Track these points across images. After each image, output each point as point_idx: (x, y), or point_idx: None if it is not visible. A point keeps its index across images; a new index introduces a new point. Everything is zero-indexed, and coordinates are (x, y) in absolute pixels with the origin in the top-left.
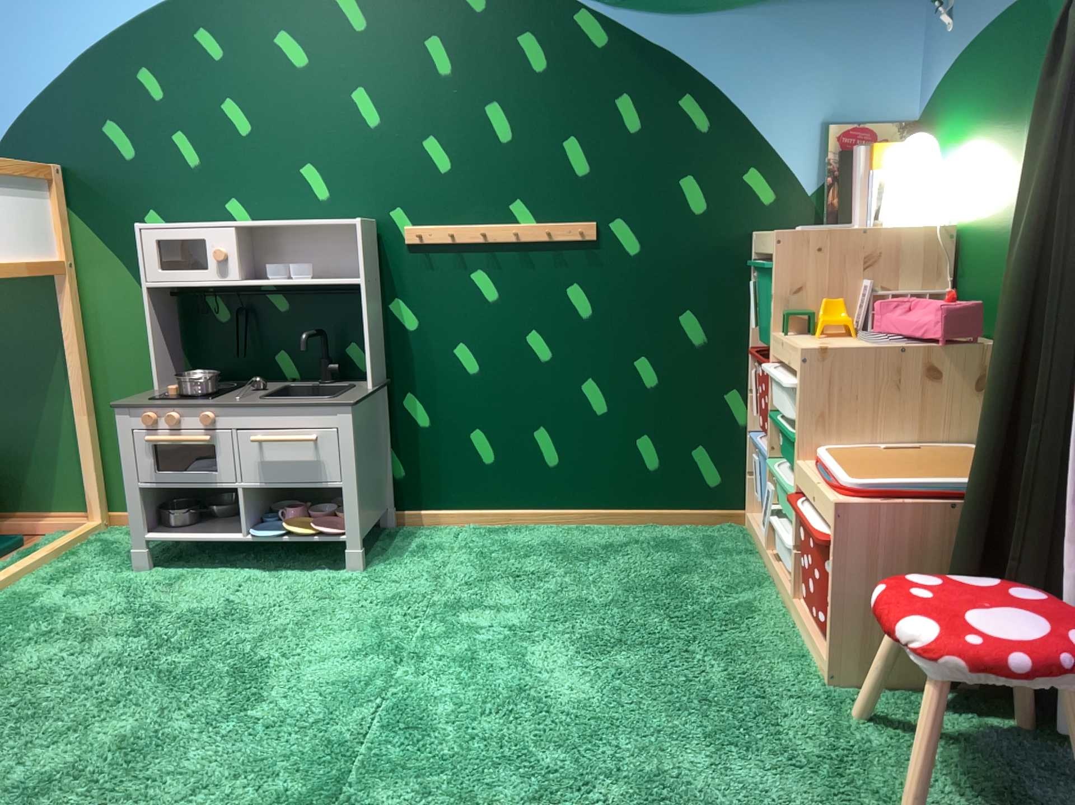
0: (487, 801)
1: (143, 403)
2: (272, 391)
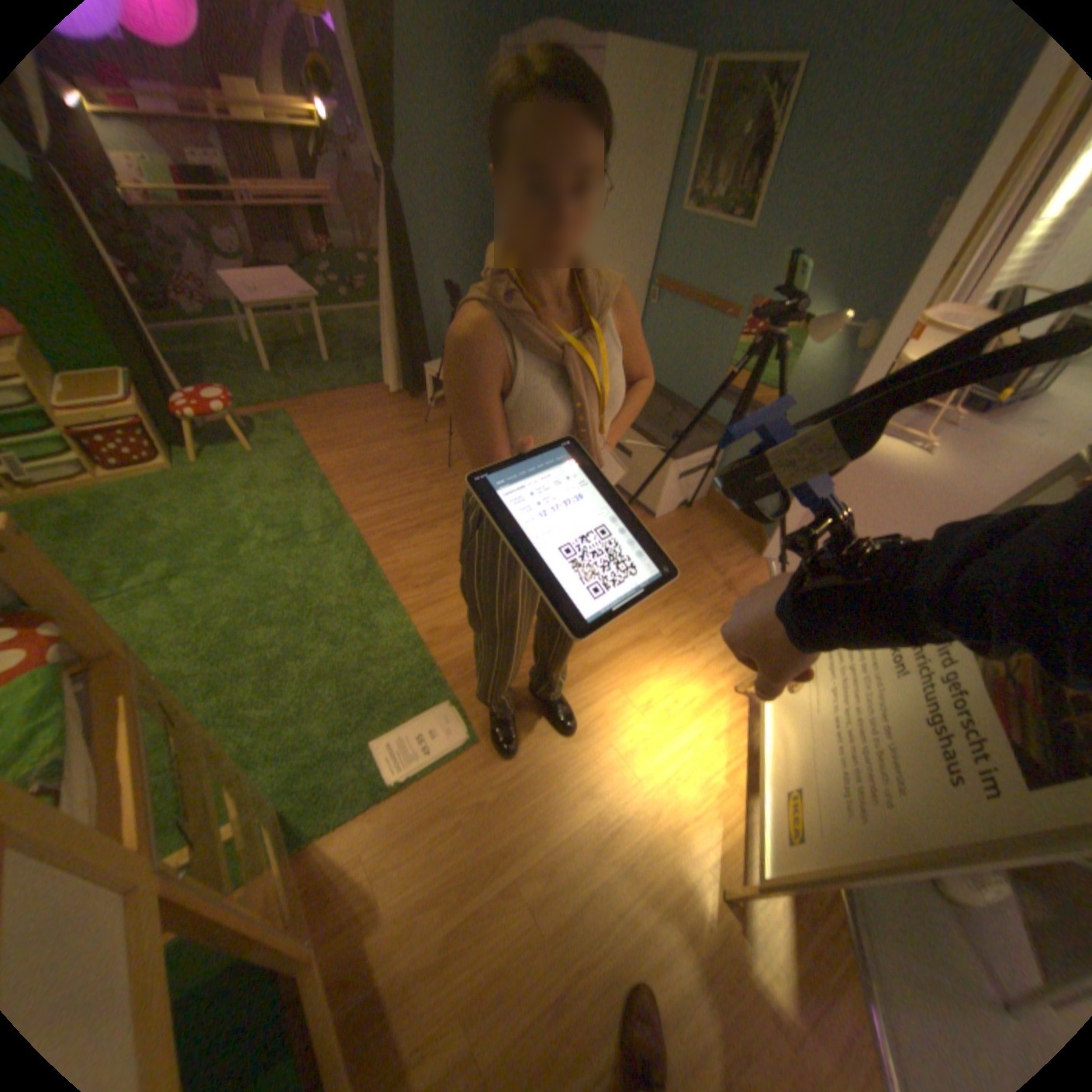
0: (266, 517)
1: None
2: None
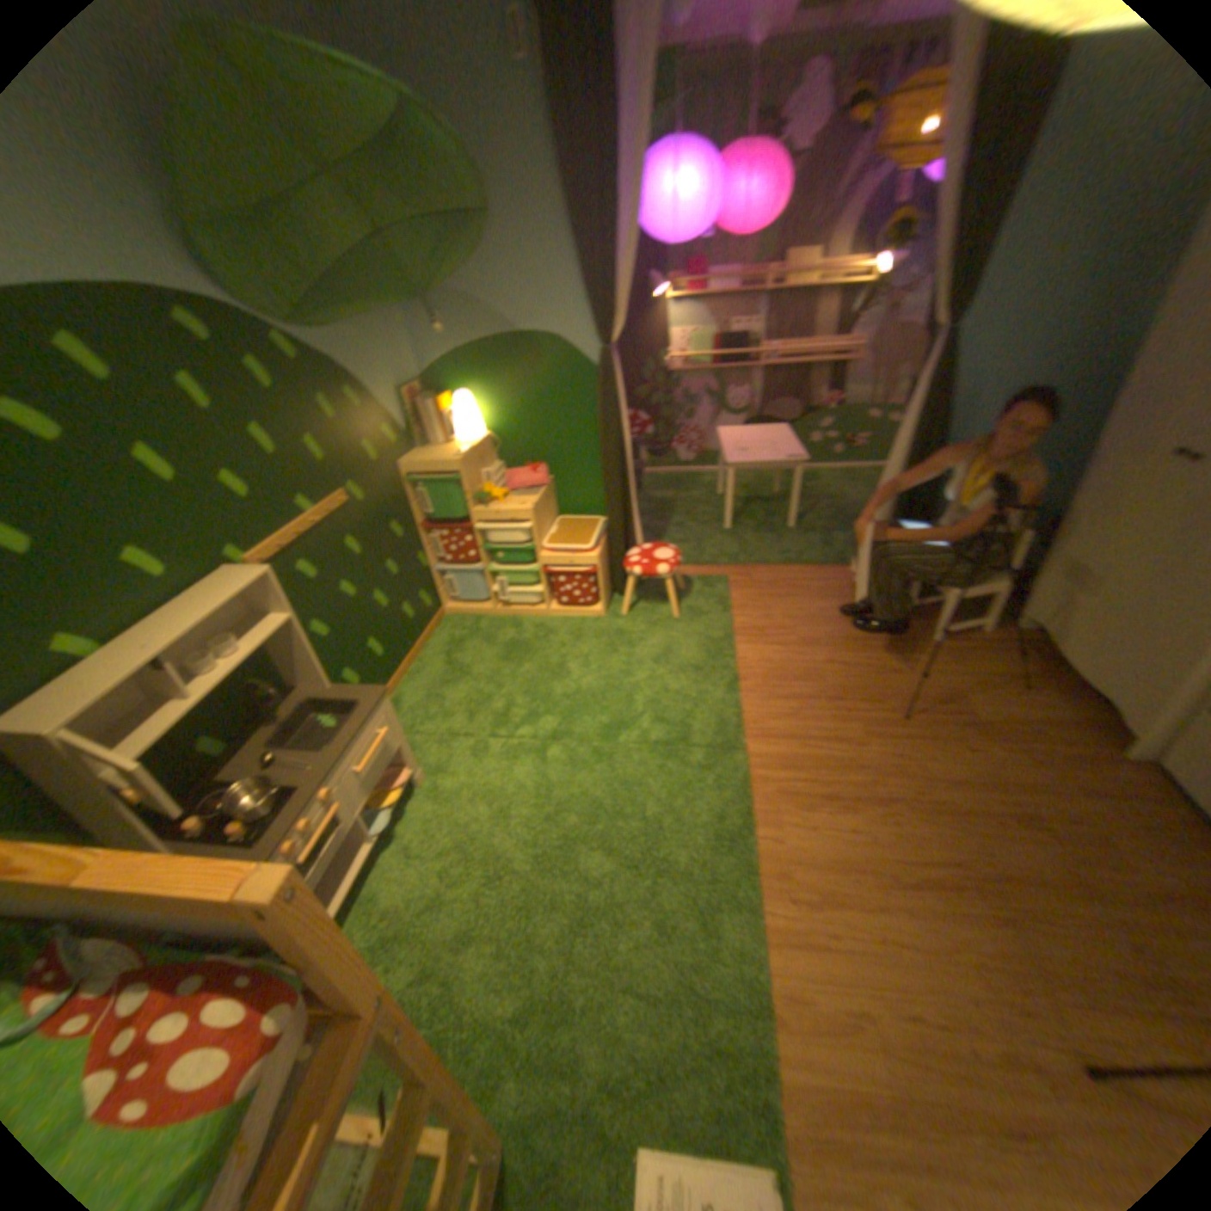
0: (661, 705)
1: (274, 844)
2: (294, 748)
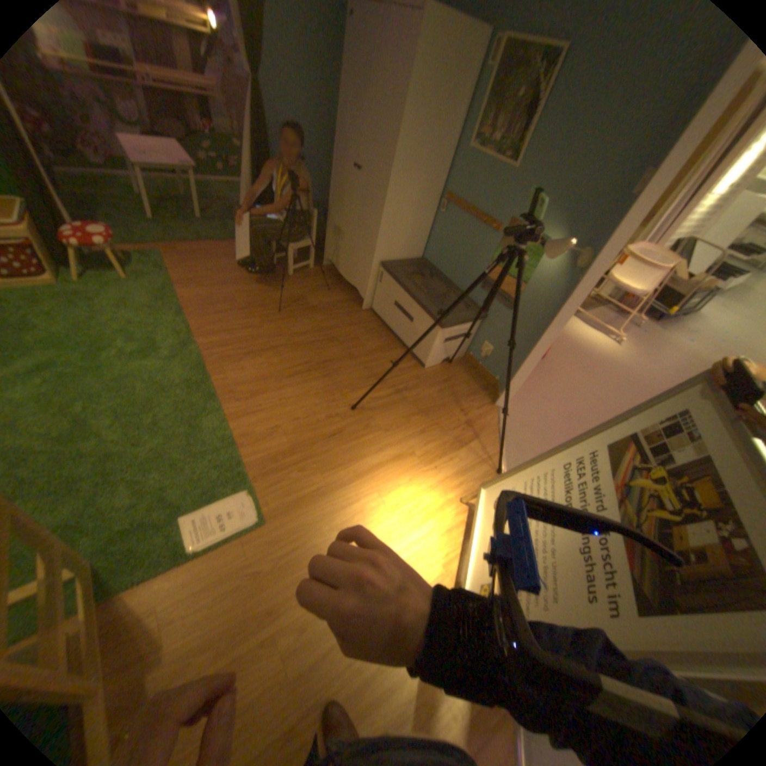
0: (127, 333)
1: None
2: None
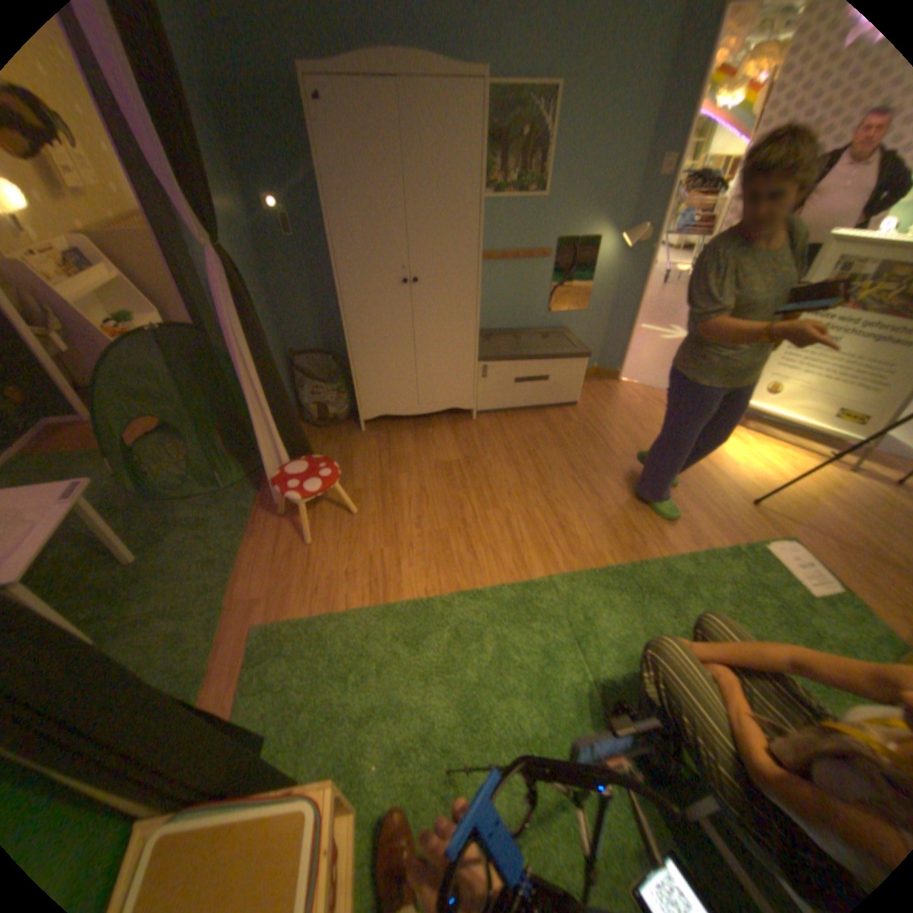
0: (519, 660)
1: None
2: None
